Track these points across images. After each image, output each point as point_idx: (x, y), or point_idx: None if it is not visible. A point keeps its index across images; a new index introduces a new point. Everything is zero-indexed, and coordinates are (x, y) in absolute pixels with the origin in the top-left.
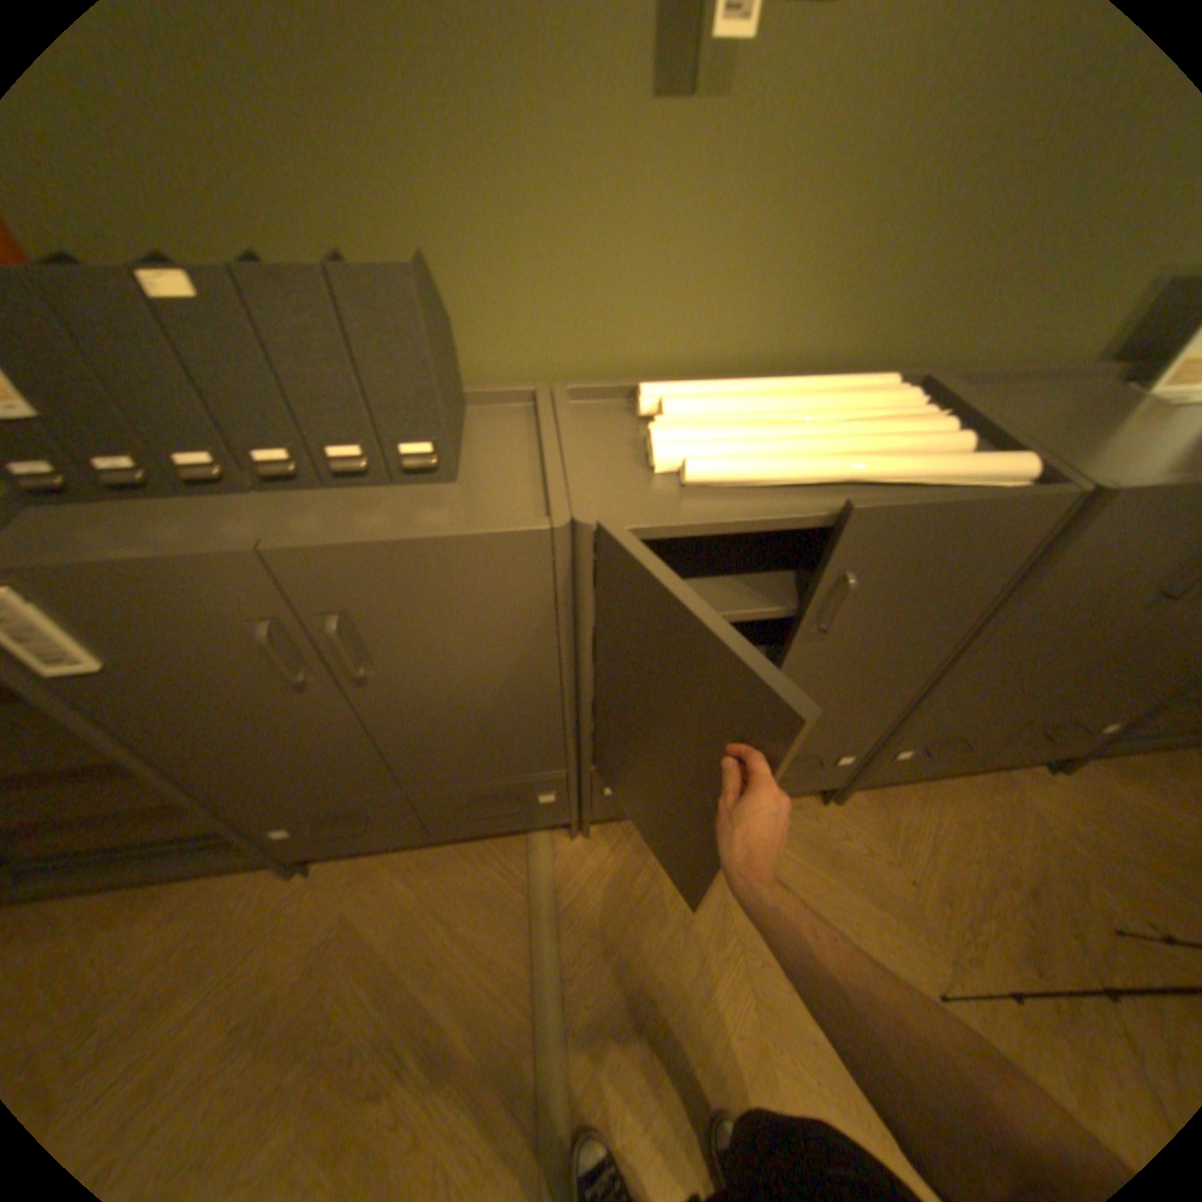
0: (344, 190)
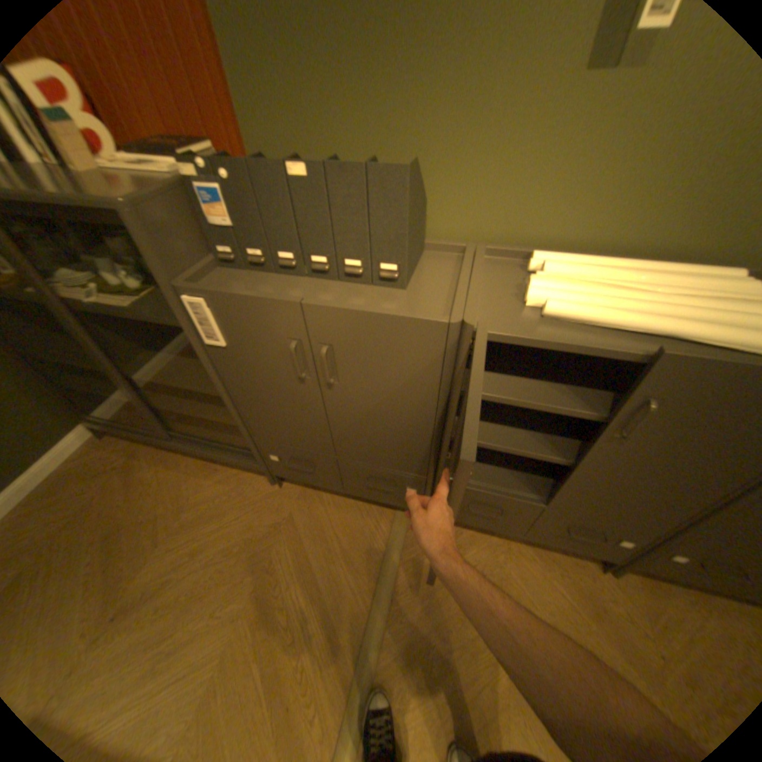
0: (388, 127)
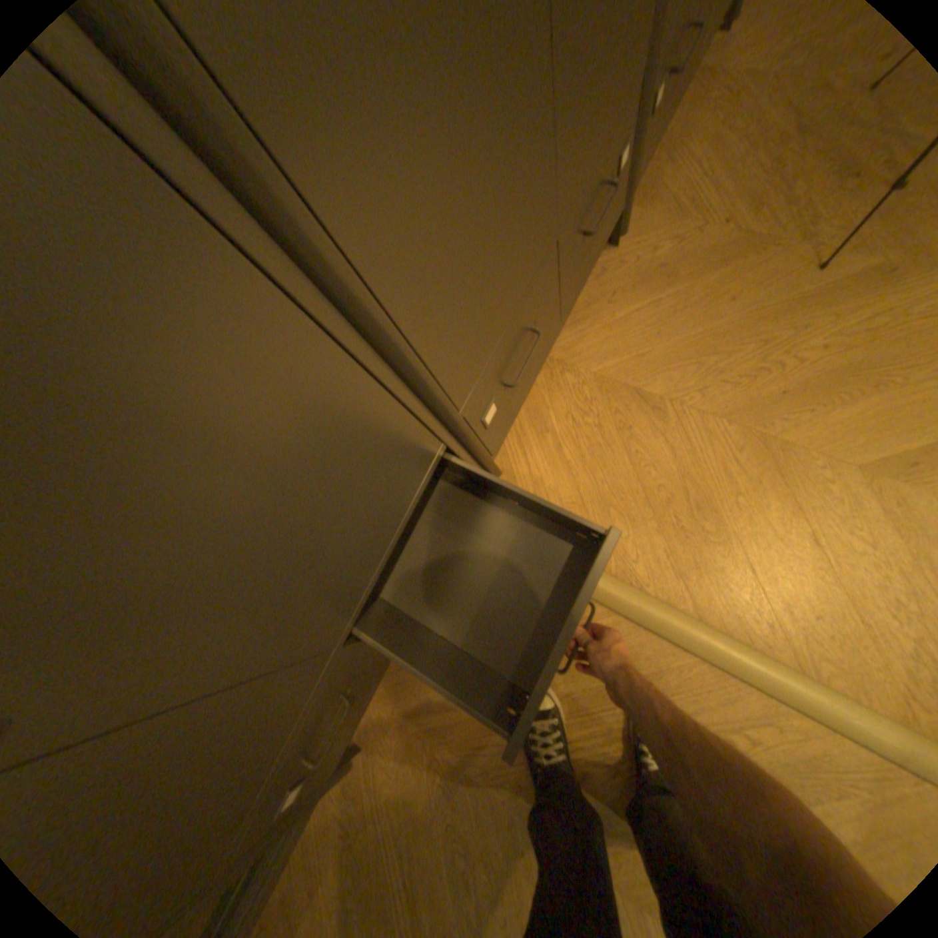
0: None
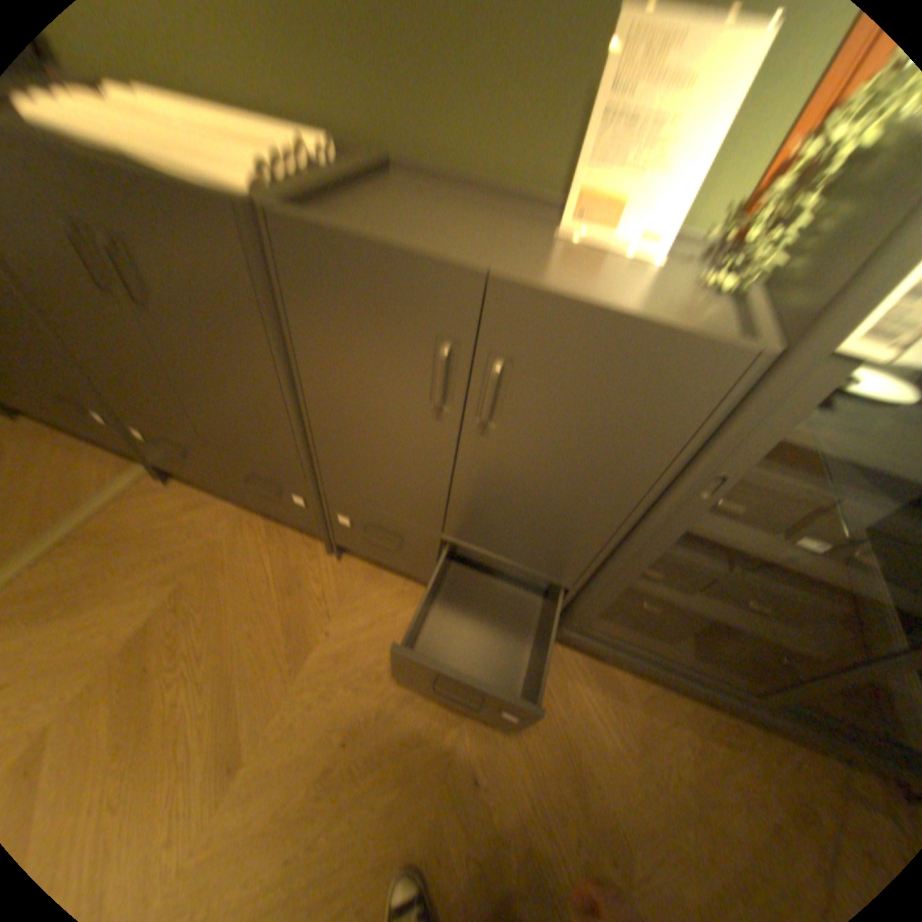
0: None
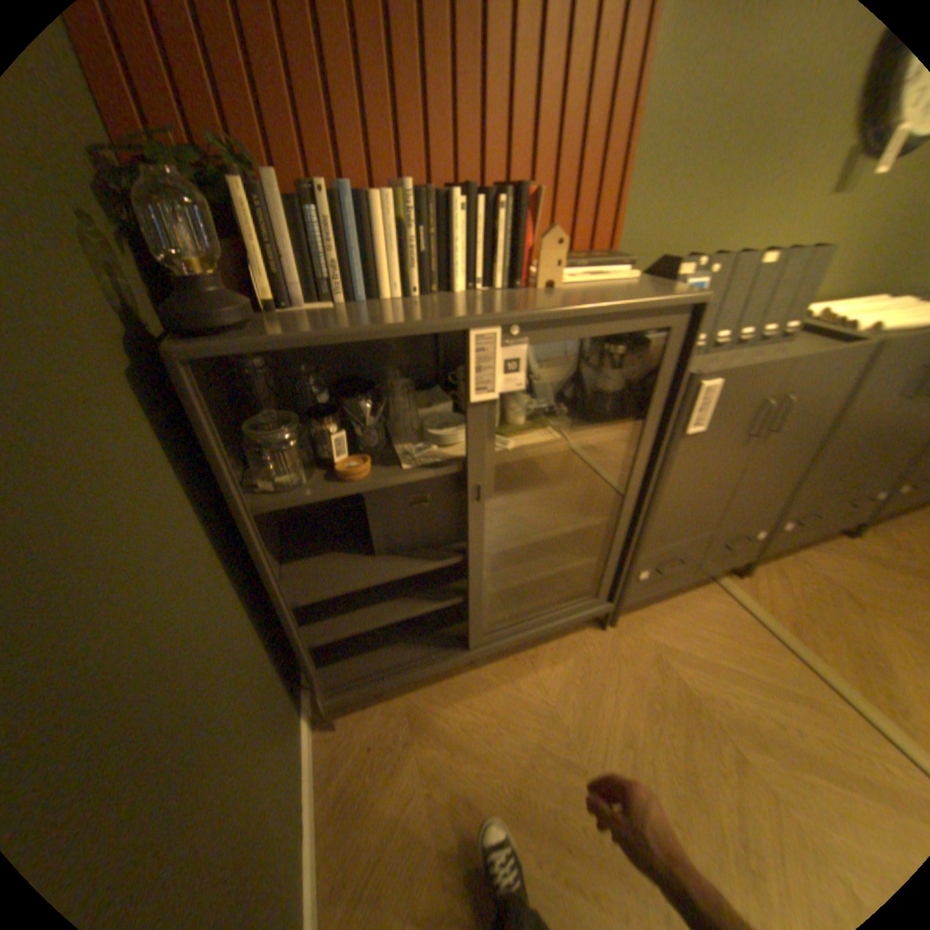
0: (726, 232)
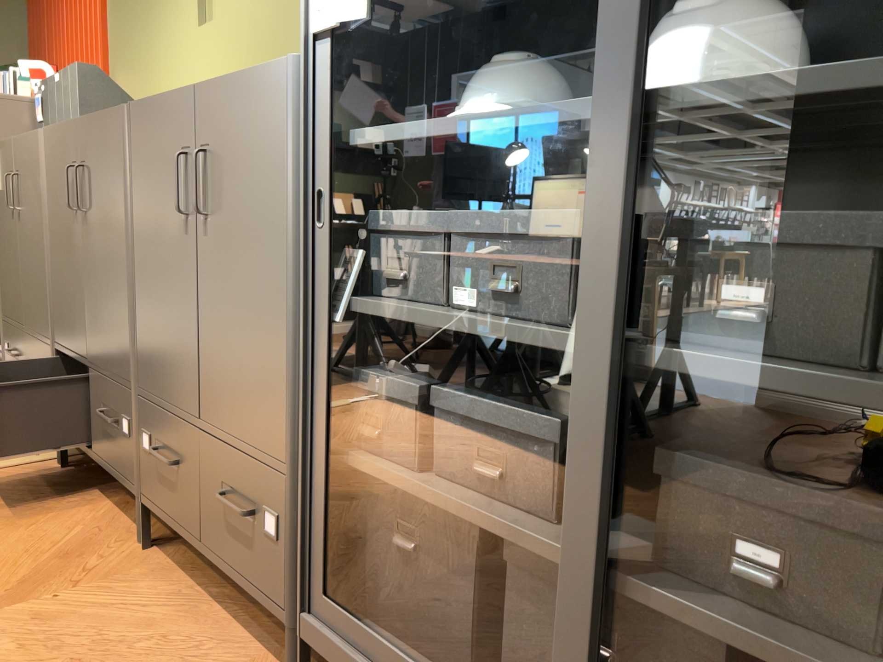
0: (150, 78)
